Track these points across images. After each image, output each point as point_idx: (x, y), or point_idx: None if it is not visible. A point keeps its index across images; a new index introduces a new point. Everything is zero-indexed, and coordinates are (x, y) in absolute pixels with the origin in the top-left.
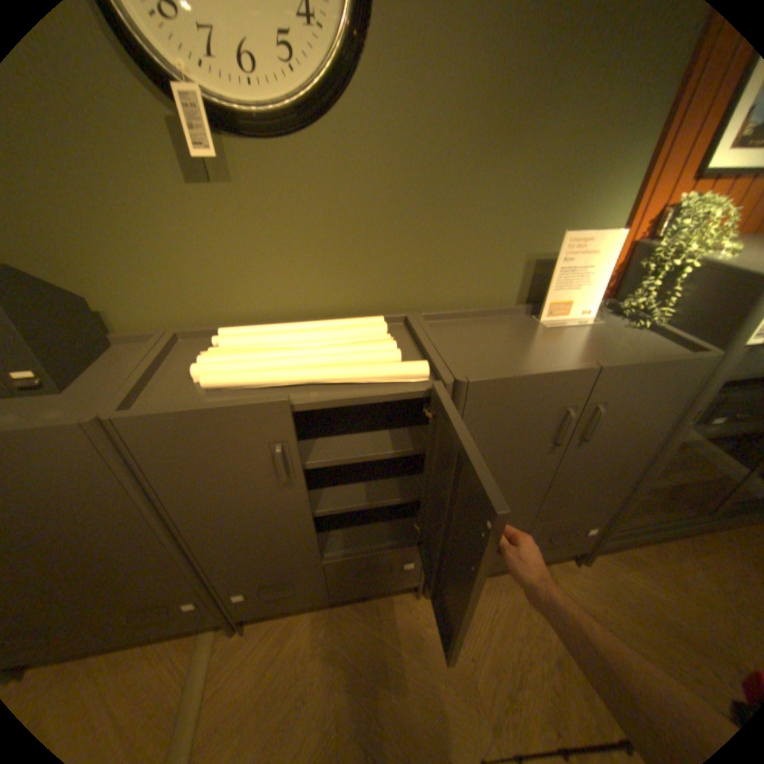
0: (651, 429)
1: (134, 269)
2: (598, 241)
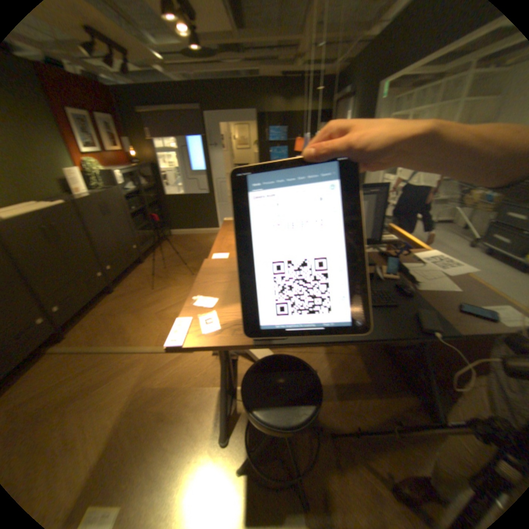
0: (119, 208)
1: None
2: (71, 171)
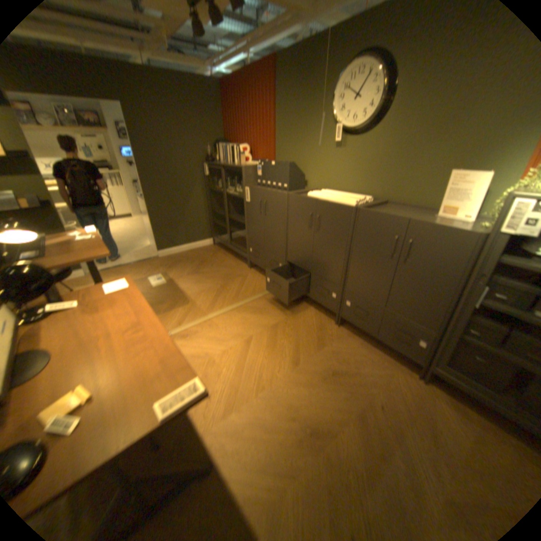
0: (446, 271)
1: (317, 169)
2: (472, 177)
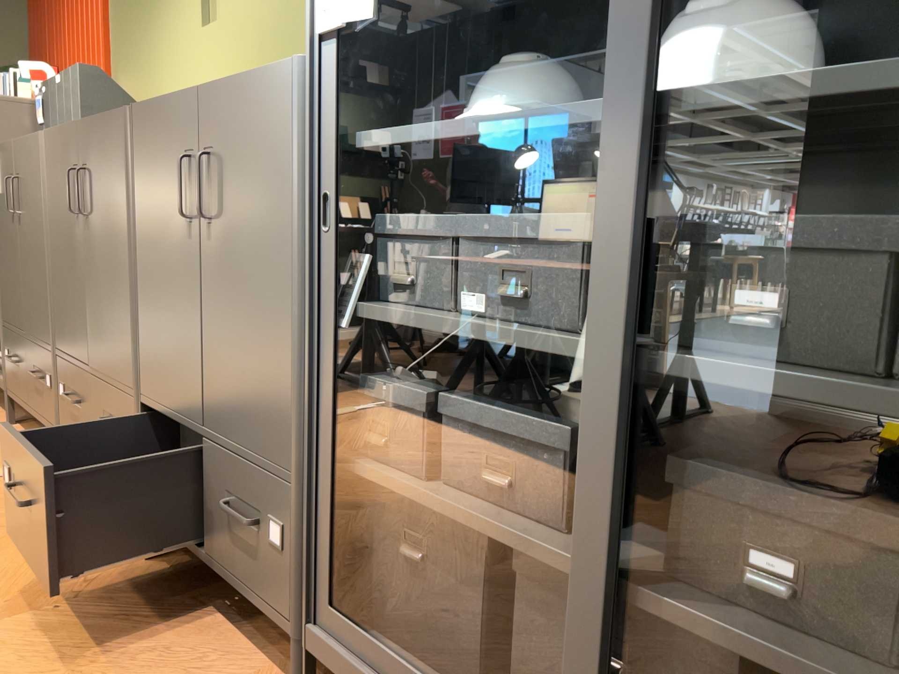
0: (268, 220)
1: None
2: None
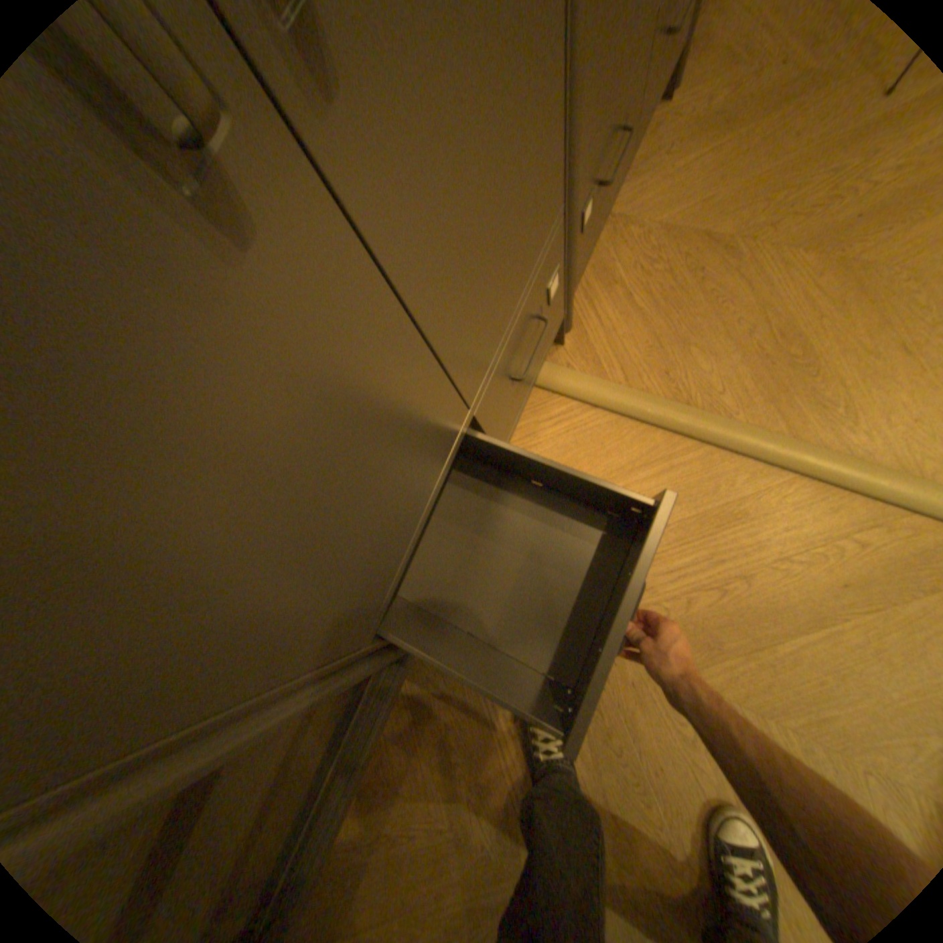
0: None
1: None
2: None
